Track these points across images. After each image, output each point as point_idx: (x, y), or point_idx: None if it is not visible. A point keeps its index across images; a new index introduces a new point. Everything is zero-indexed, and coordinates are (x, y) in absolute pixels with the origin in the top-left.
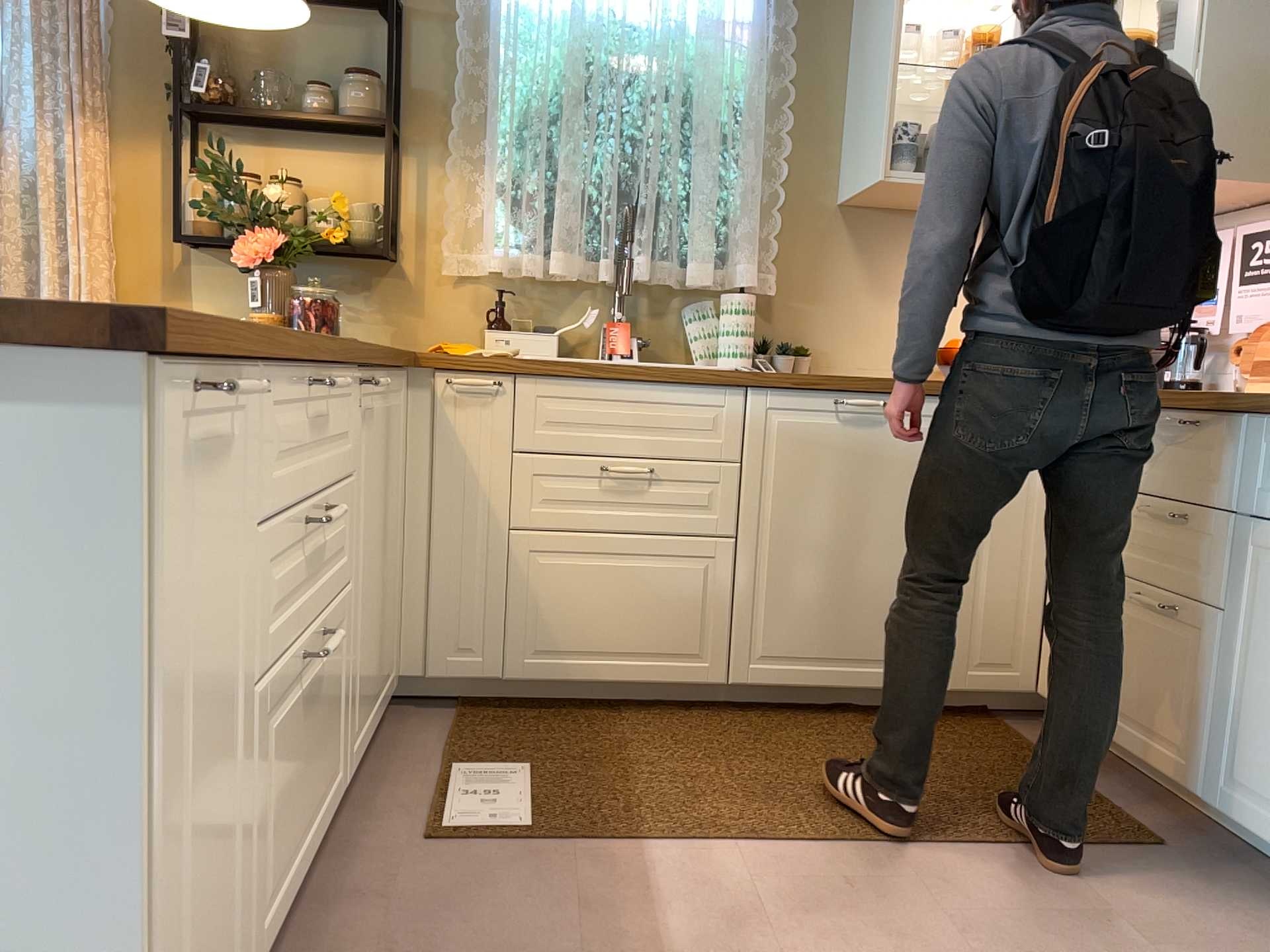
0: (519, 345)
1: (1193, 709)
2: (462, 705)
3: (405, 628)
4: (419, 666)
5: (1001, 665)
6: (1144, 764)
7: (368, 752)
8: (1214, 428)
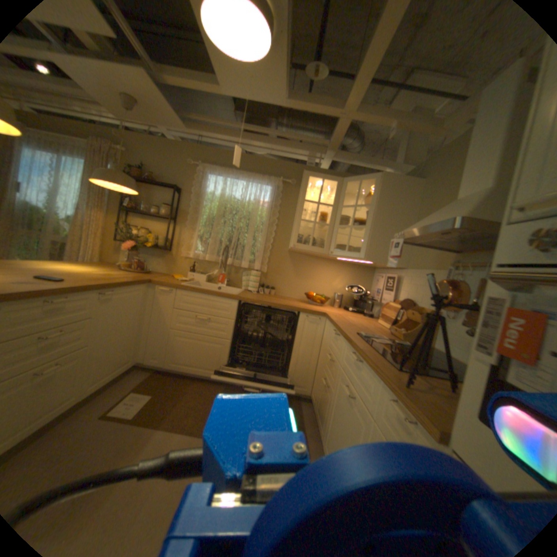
0: (196, 277)
1: (326, 419)
2: (154, 373)
3: (140, 351)
4: (142, 361)
5: (301, 387)
6: (318, 429)
7: (115, 385)
8: (341, 338)
